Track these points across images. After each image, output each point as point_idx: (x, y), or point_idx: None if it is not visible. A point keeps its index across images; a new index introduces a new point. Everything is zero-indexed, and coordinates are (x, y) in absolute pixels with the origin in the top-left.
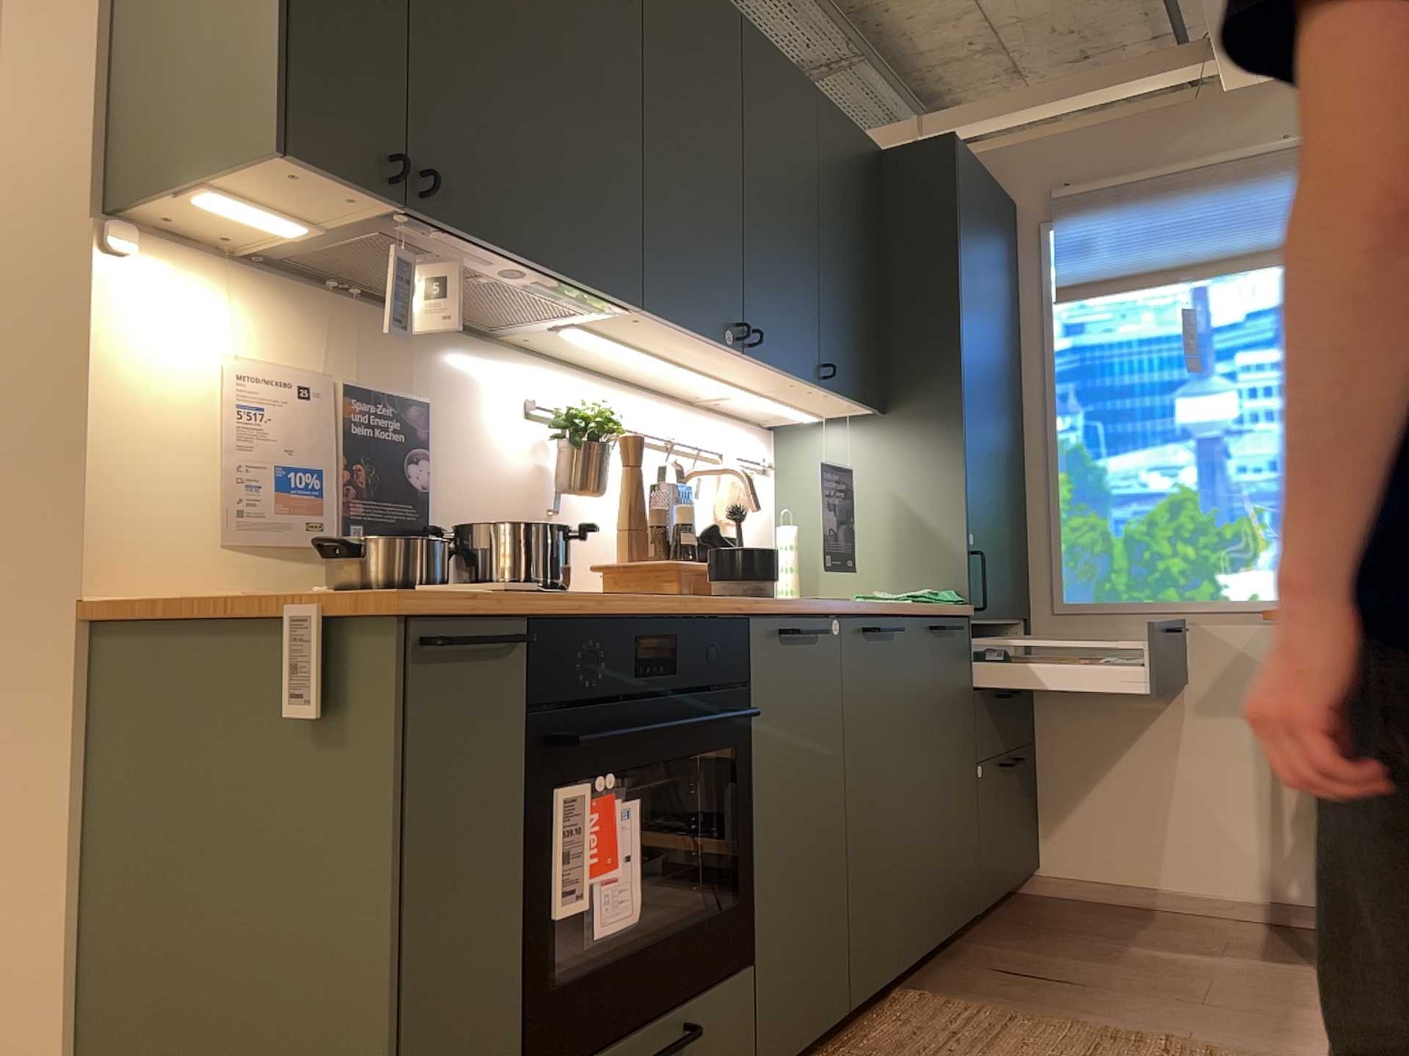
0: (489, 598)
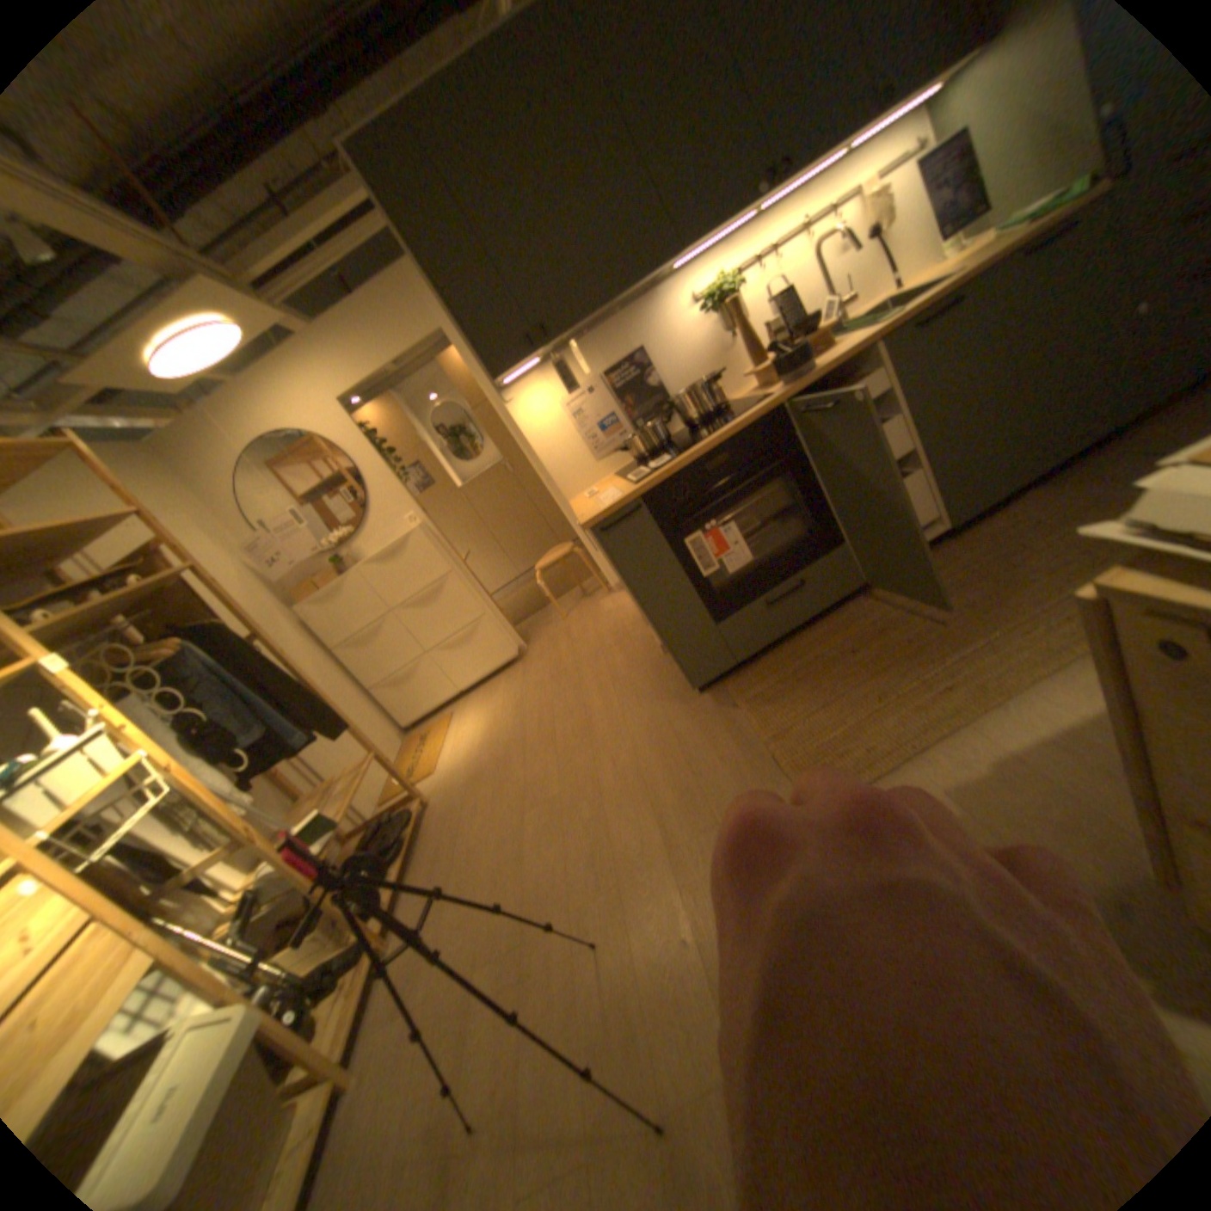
0: (623, 496)
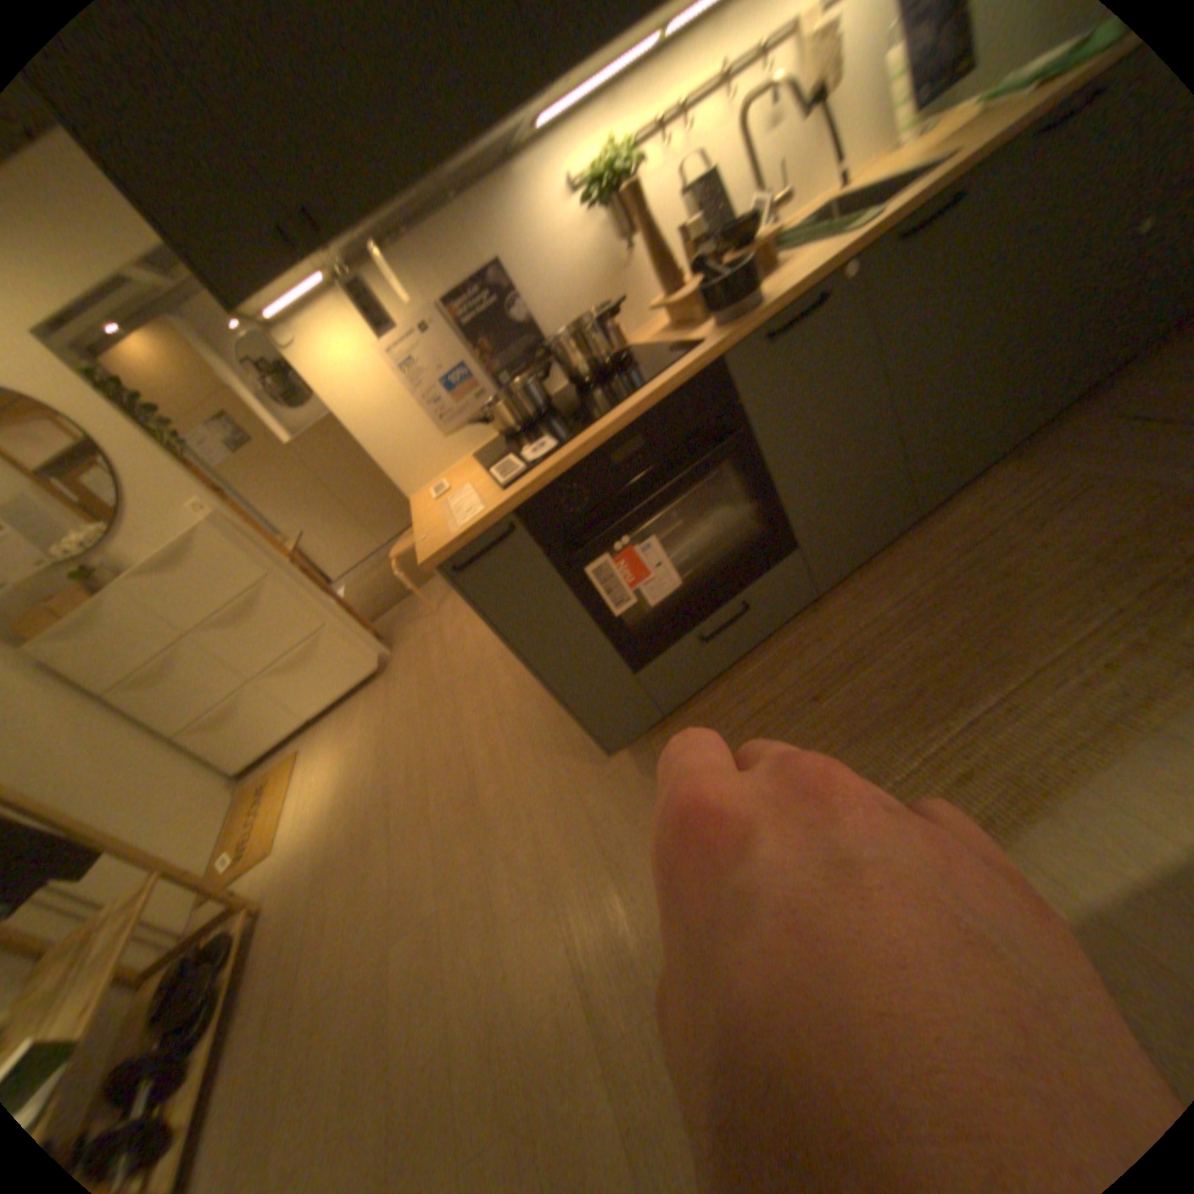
0: (487, 510)
